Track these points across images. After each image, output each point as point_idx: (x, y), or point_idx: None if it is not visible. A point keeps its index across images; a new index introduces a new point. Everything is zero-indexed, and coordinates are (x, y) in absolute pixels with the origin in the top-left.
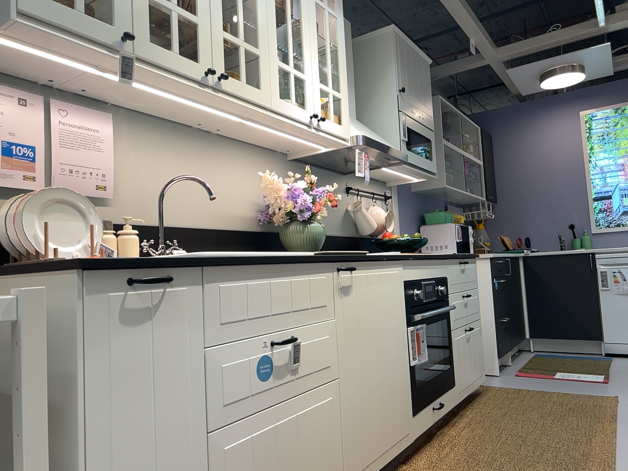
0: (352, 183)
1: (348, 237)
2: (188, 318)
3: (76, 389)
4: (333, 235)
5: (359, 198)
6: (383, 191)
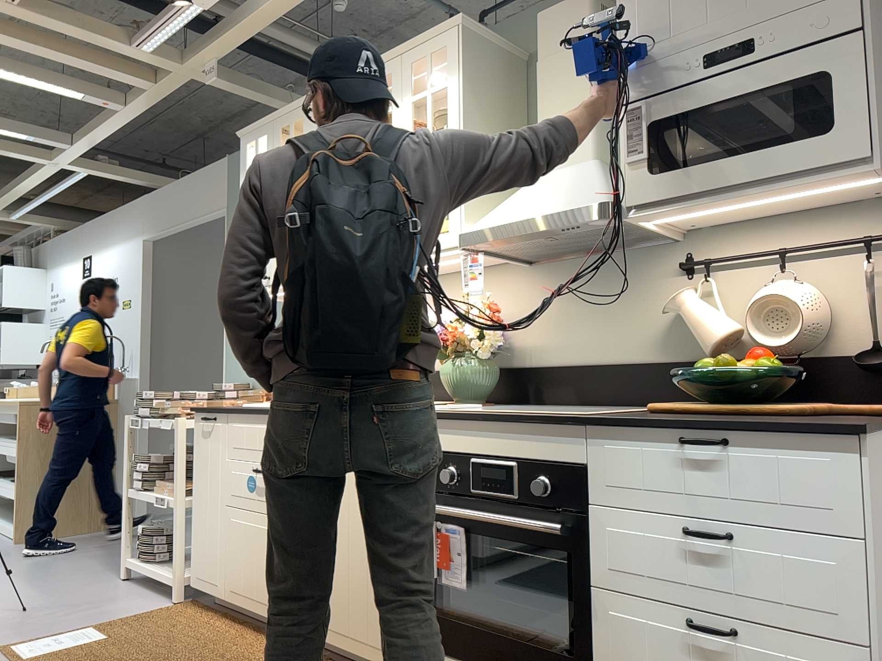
0: (701, 251)
1: (673, 362)
2: (222, 440)
3: (194, 459)
4: (624, 361)
5: (712, 278)
6: (868, 226)
